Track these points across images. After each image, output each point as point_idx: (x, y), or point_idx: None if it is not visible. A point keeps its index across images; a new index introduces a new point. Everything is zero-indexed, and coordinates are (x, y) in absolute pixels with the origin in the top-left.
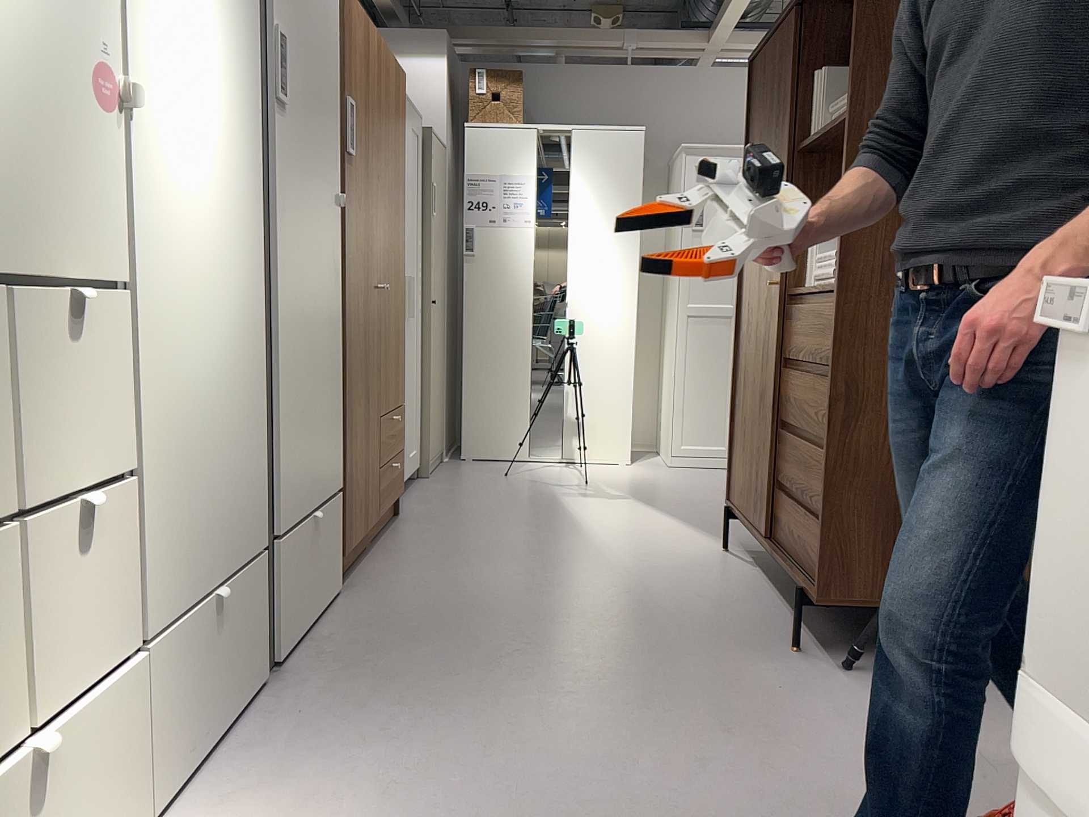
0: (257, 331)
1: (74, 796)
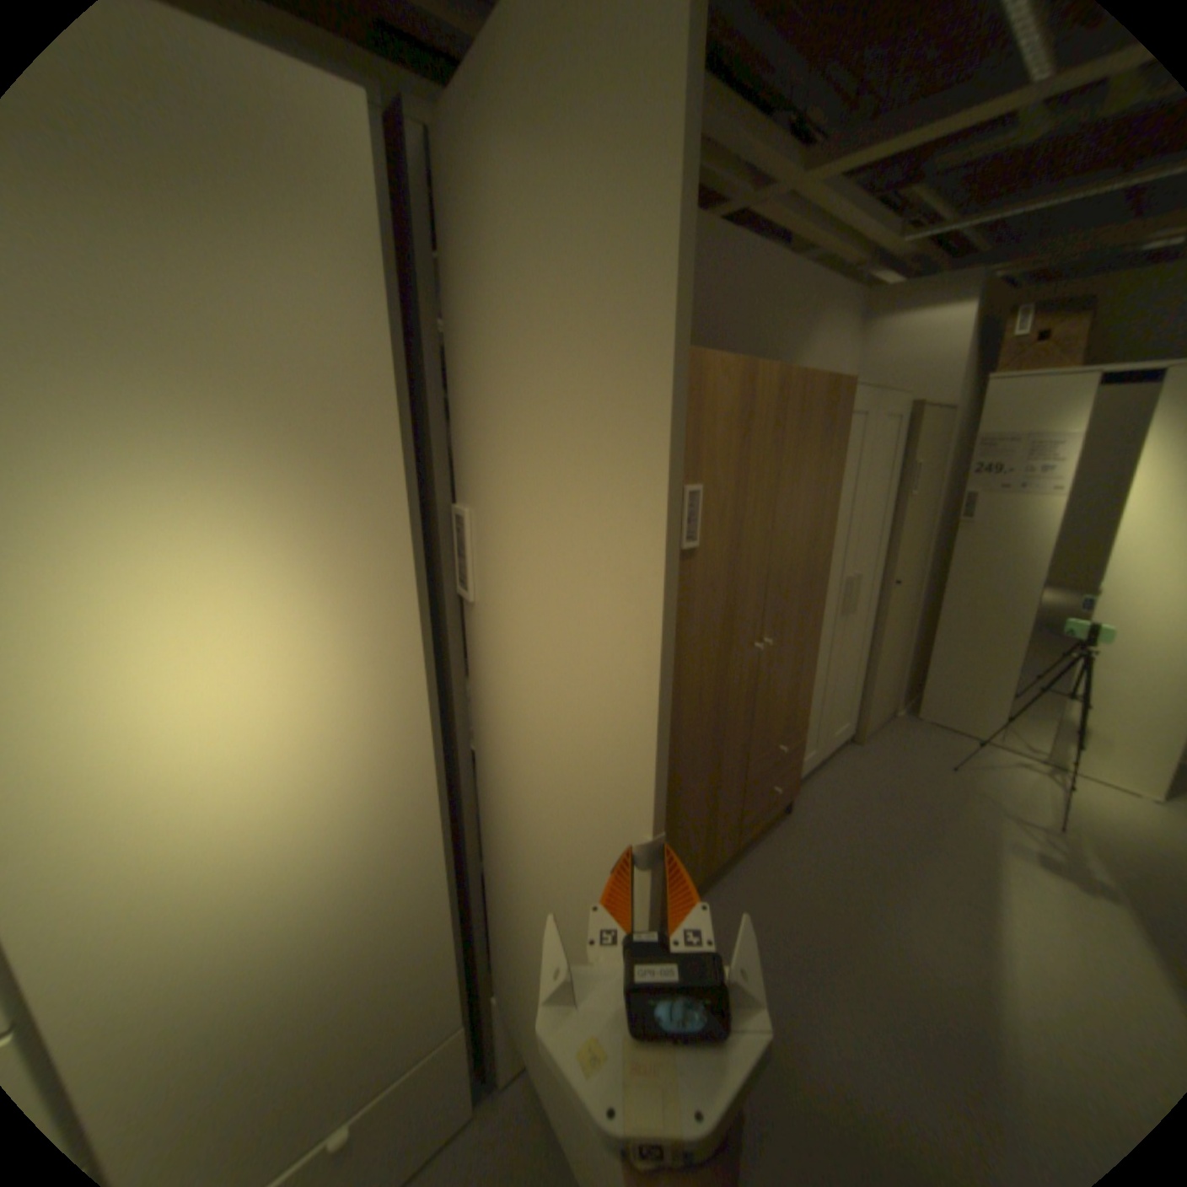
0: (445, 845)
1: None
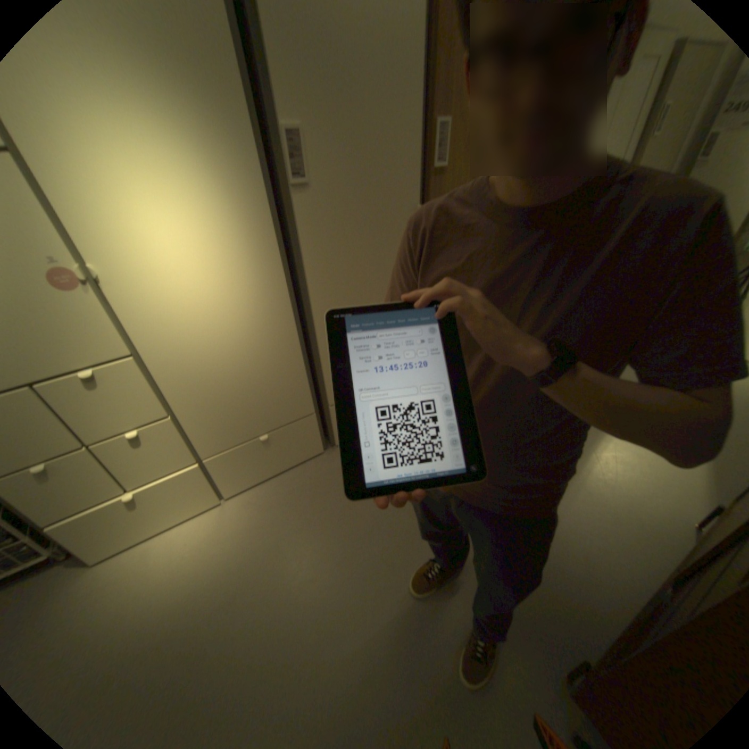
0: (297, 327)
1: (167, 499)
